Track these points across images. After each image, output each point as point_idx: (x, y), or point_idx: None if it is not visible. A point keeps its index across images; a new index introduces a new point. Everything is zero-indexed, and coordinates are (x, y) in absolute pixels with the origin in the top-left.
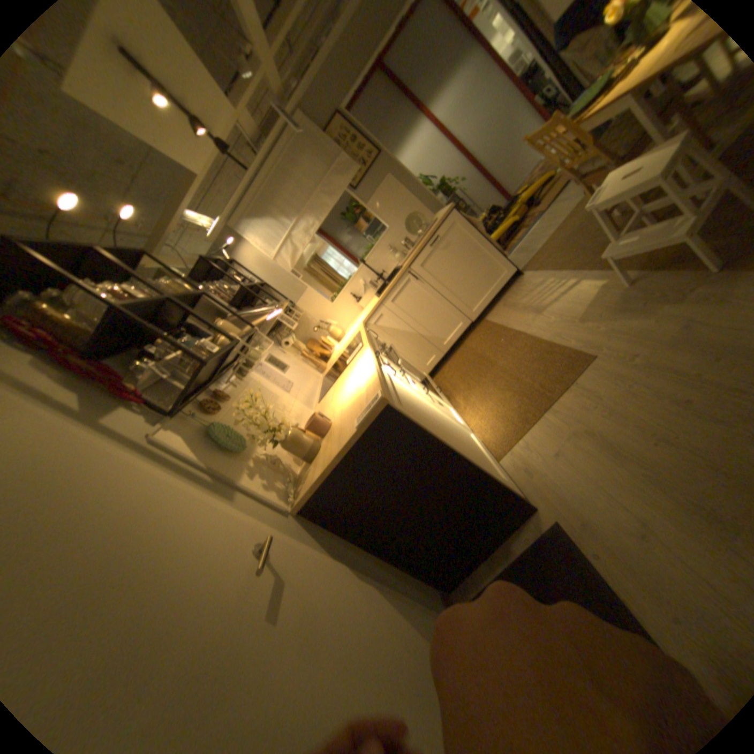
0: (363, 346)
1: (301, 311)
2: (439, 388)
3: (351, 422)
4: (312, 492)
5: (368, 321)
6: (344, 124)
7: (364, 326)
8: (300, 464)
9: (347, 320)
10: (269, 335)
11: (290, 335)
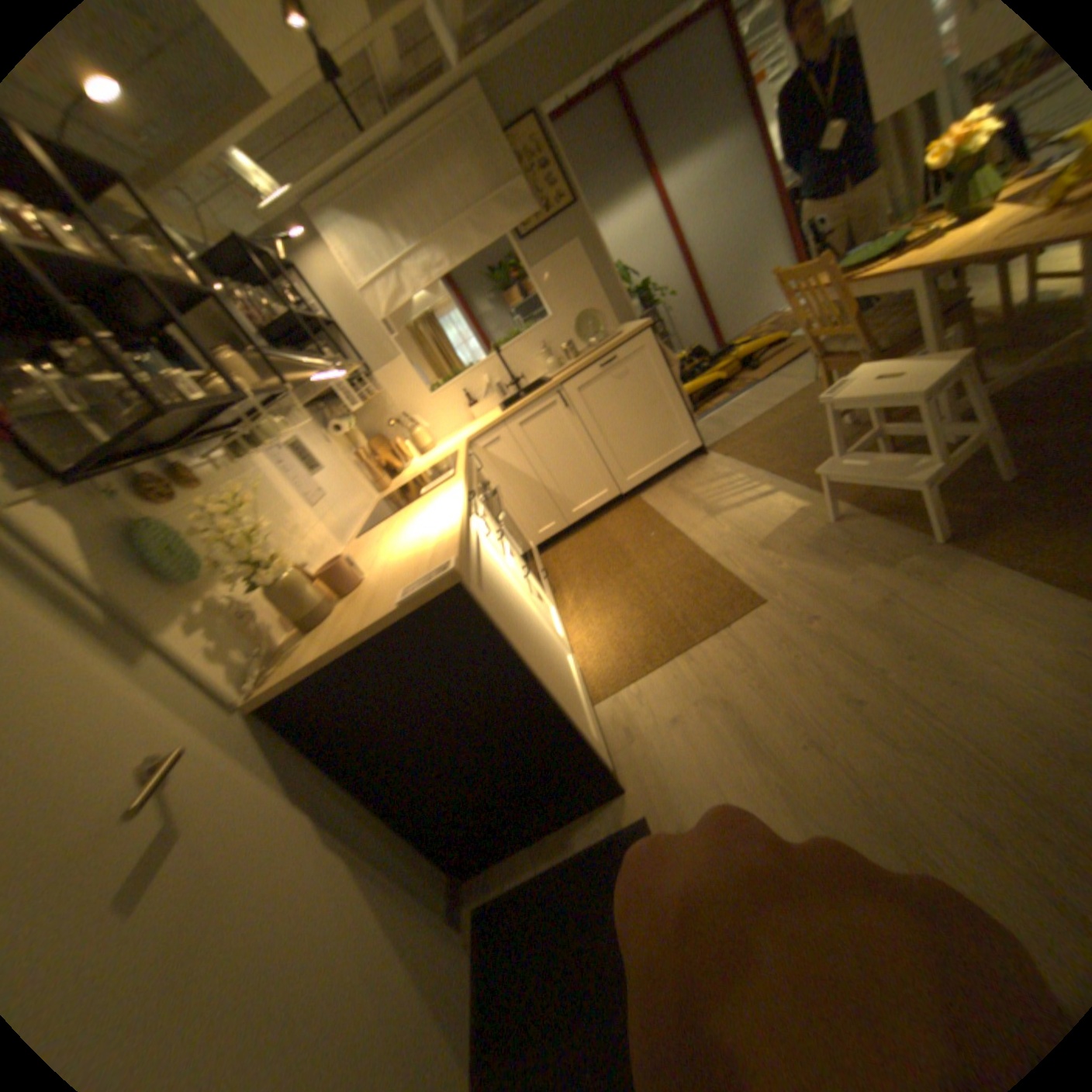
0: (454, 475)
1: (378, 387)
2: (545, 571)
3: (393, 591)
4: (291, 685)
5: (475, 439)
6: (536, 136)
7: (467, 446)
8: (290, 629)
9: (445, 426)
10: (312, 404)
11: (347, 417)
